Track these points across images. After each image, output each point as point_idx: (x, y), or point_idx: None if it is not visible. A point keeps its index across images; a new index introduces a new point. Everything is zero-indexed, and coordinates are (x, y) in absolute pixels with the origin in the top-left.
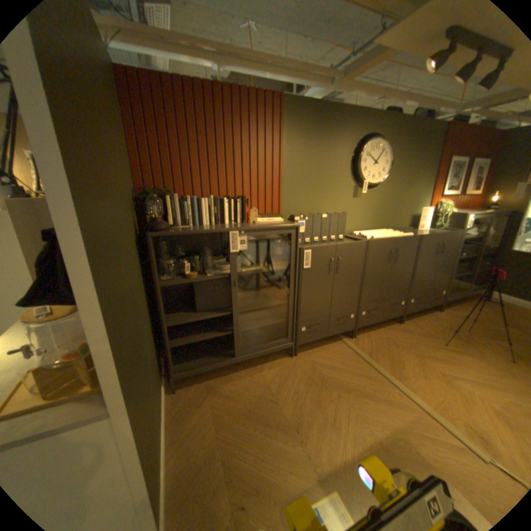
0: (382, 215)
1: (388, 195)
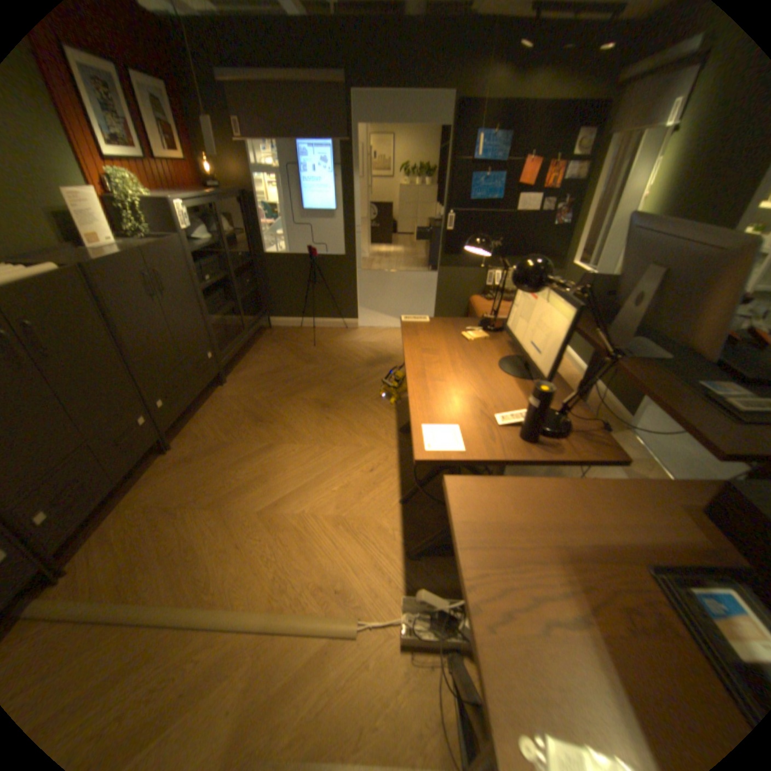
0: None
1: None
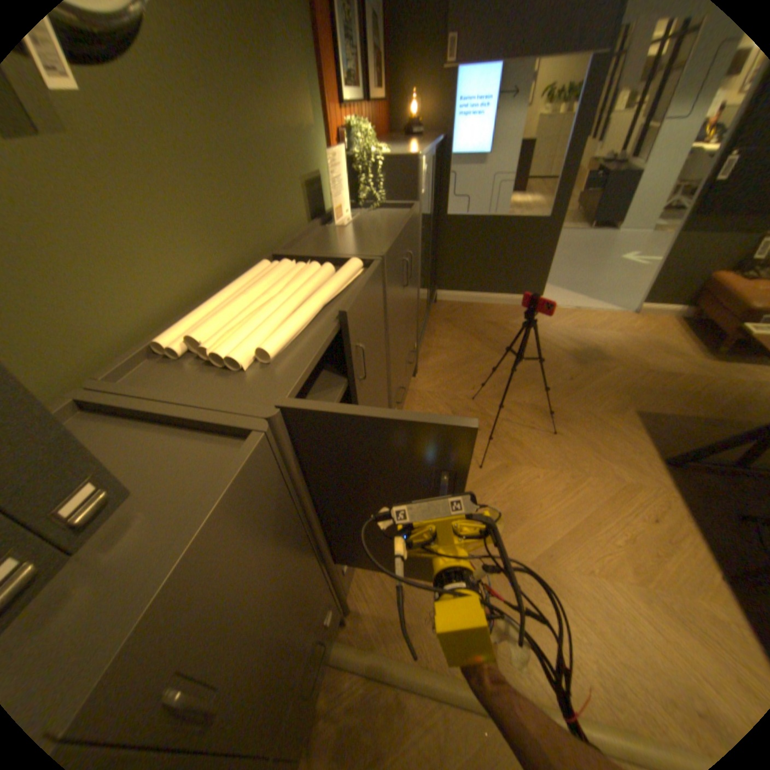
0: (227, 207)
1: (208, 104)
